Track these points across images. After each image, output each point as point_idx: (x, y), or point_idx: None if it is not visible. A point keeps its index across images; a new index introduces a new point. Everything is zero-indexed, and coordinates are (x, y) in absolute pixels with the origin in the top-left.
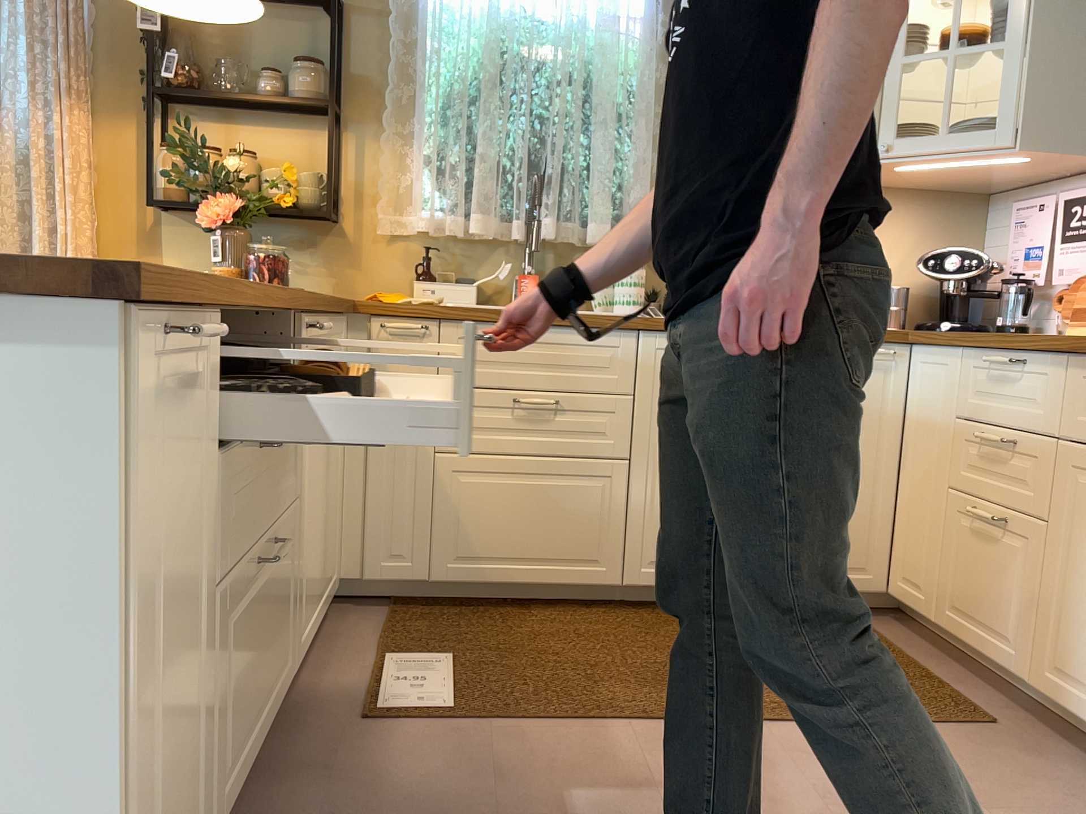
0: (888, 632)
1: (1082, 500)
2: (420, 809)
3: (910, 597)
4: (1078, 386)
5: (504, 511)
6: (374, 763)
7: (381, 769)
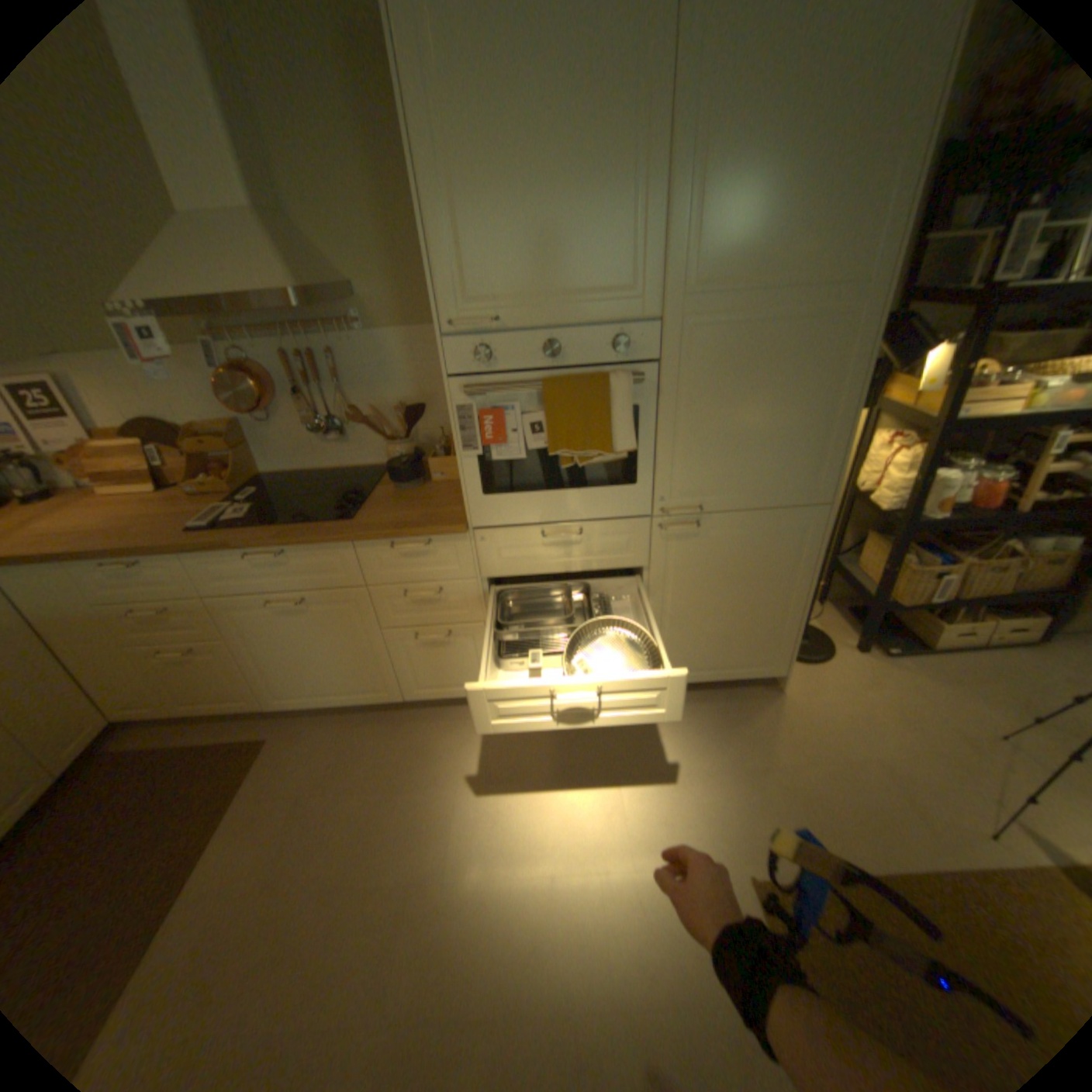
0: (134, 743)
1: (238, 624)
2: None
3: (134, 716)
4: (194, 569)
5: None
6: None
7: None
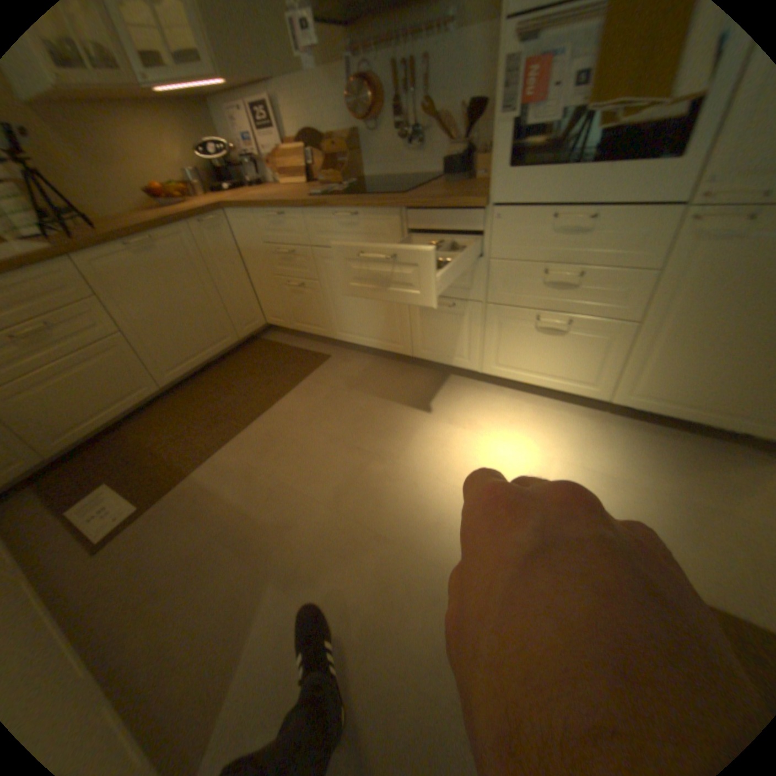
0: (273, 338)
1: (326, 268)
2: (171, 558)
3: (275, 321)
4: (308, 220)
5: (60, 397)
6: (125, 563)
7: (132, 561)
